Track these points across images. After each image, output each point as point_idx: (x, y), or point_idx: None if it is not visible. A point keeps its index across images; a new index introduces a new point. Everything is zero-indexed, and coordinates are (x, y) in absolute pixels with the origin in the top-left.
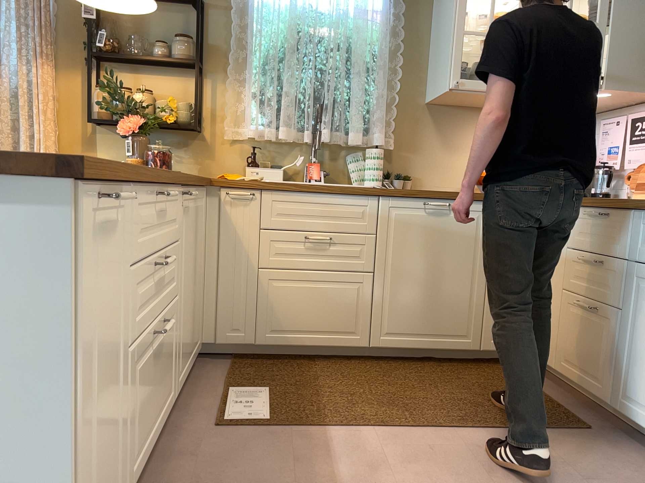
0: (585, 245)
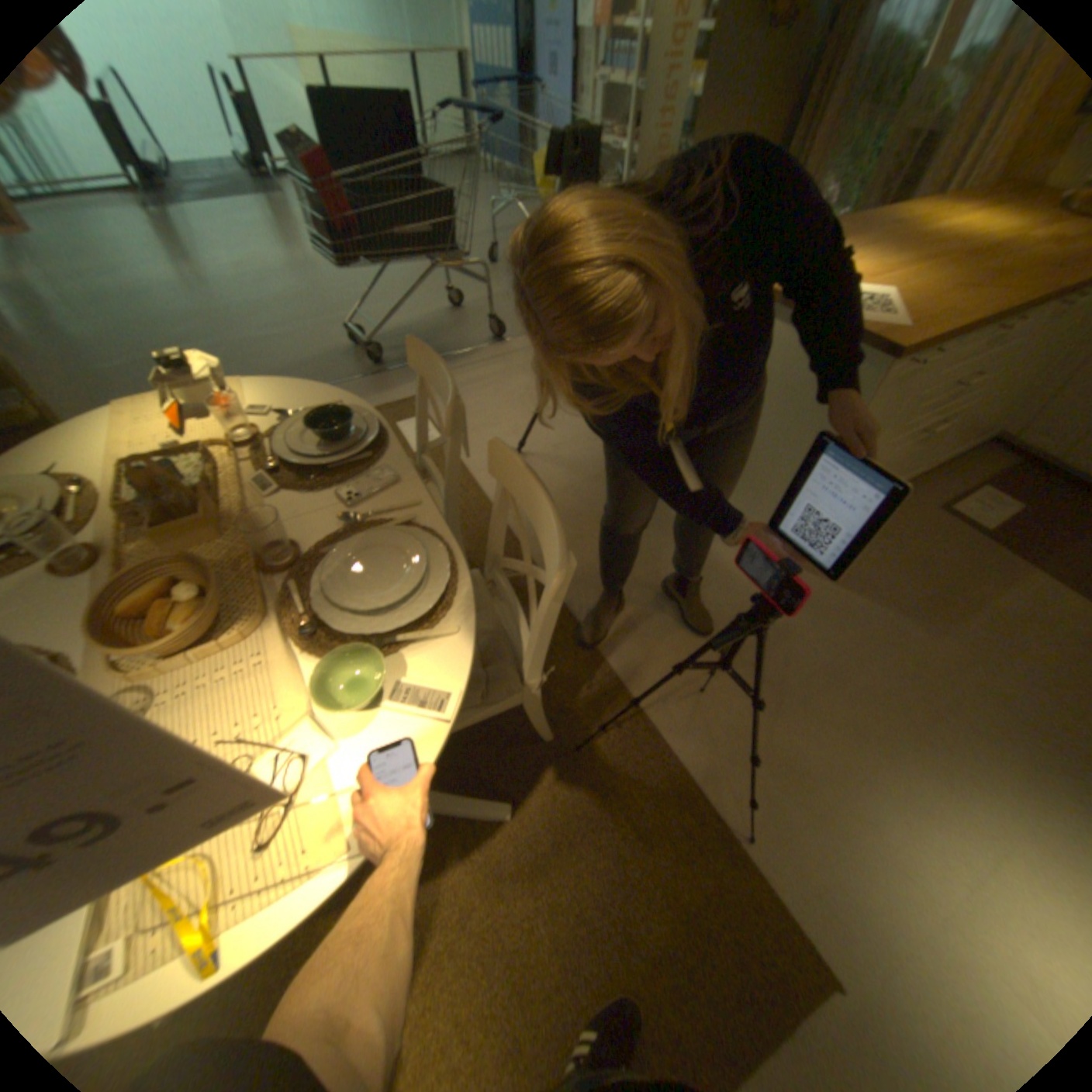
0: None
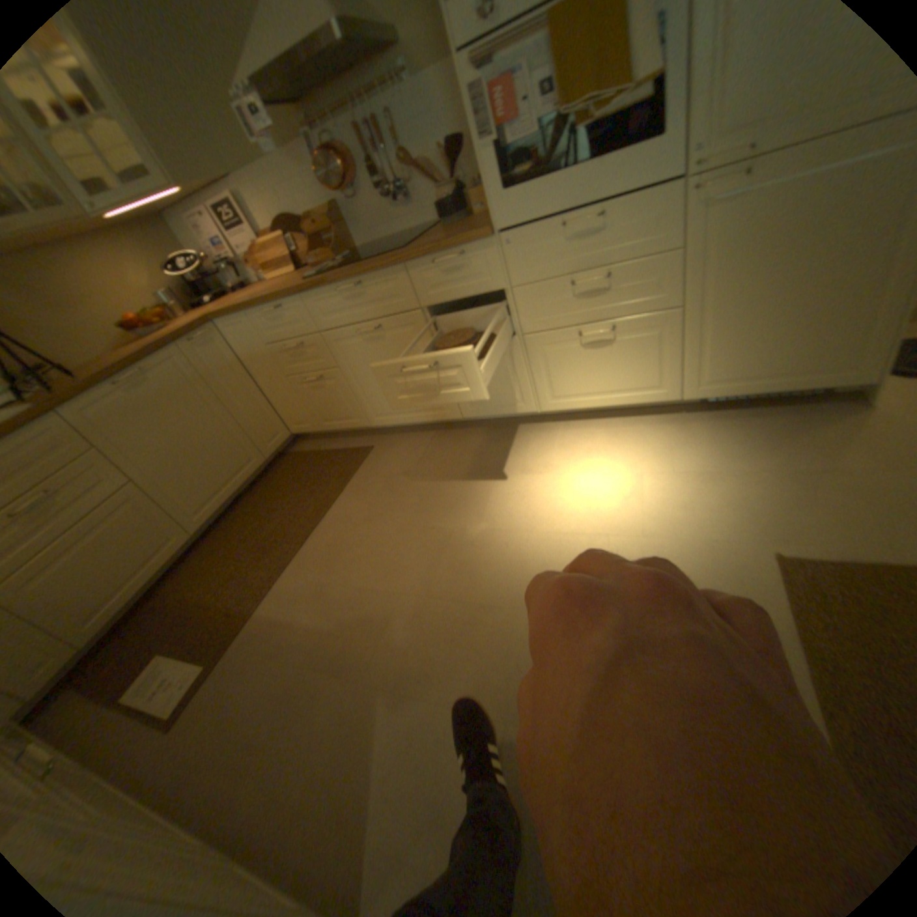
0: (279, 335)
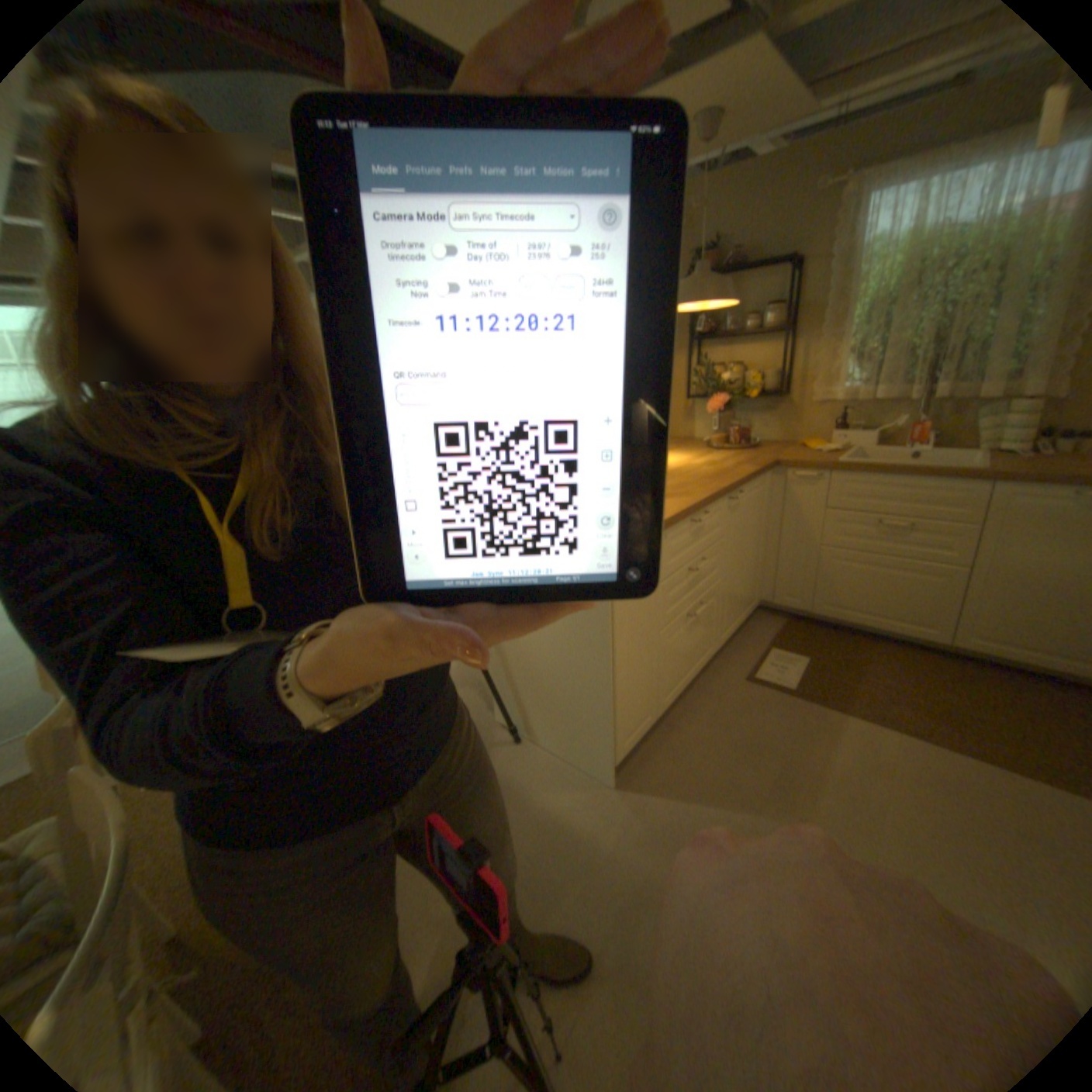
0: None
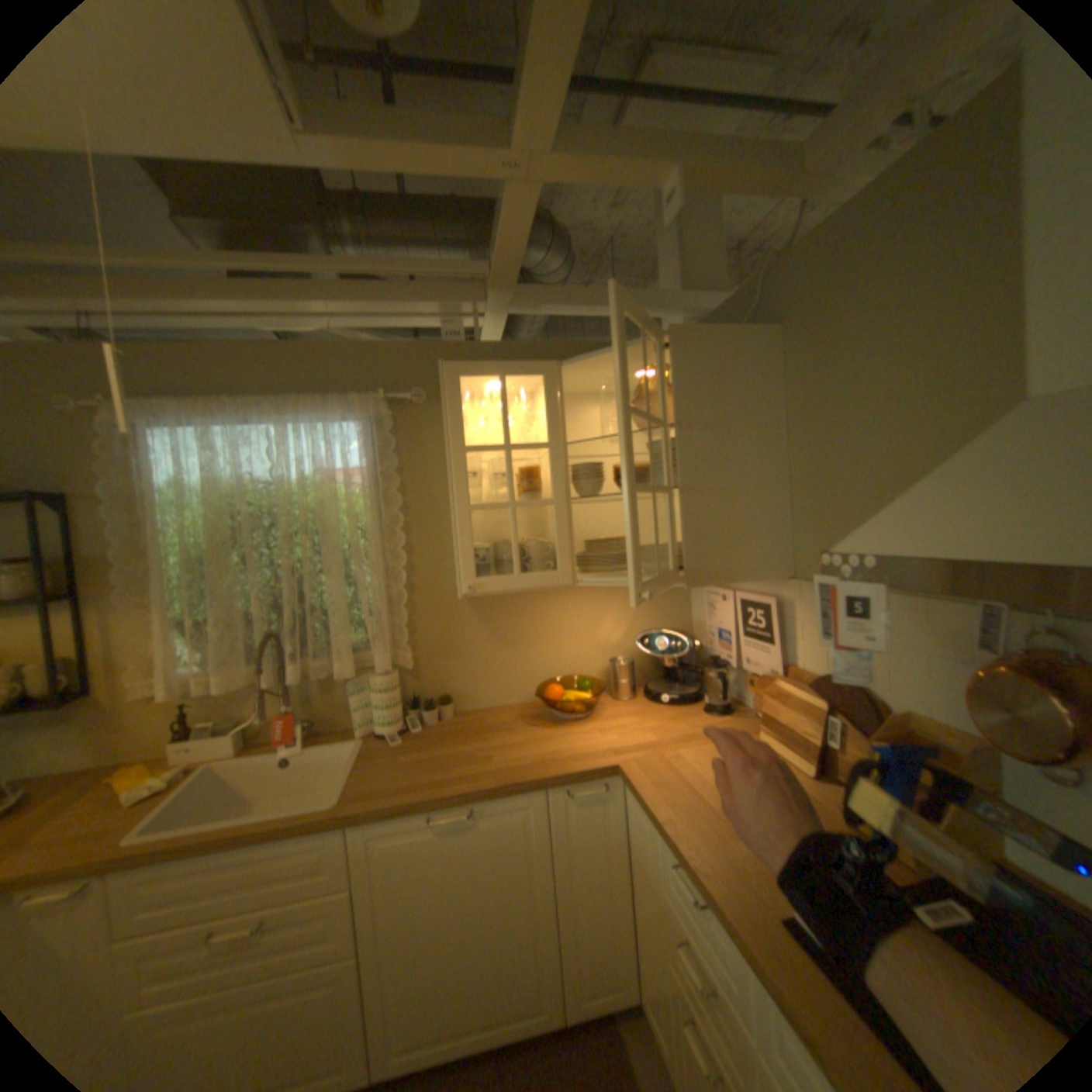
0: (686, 919)
